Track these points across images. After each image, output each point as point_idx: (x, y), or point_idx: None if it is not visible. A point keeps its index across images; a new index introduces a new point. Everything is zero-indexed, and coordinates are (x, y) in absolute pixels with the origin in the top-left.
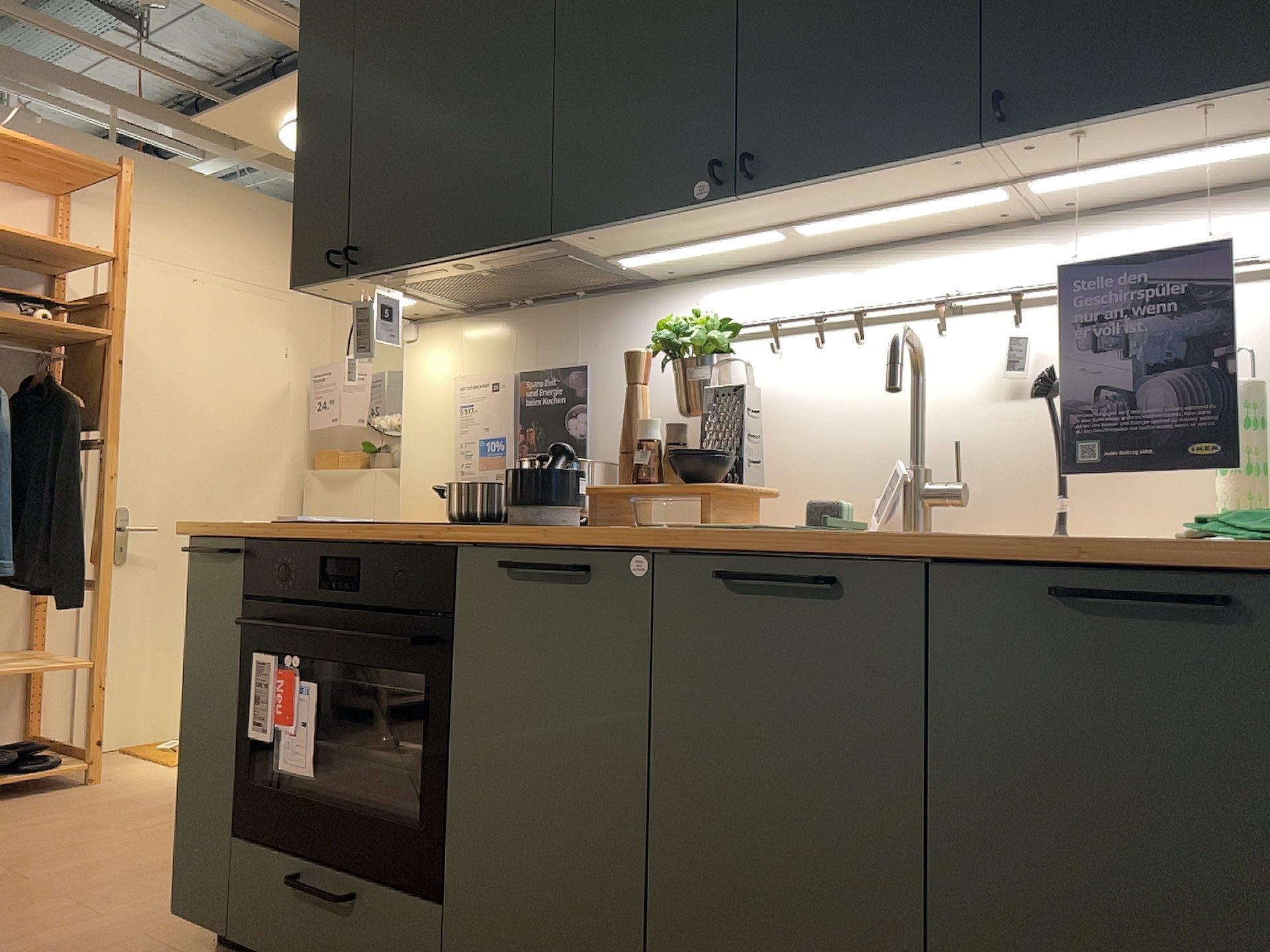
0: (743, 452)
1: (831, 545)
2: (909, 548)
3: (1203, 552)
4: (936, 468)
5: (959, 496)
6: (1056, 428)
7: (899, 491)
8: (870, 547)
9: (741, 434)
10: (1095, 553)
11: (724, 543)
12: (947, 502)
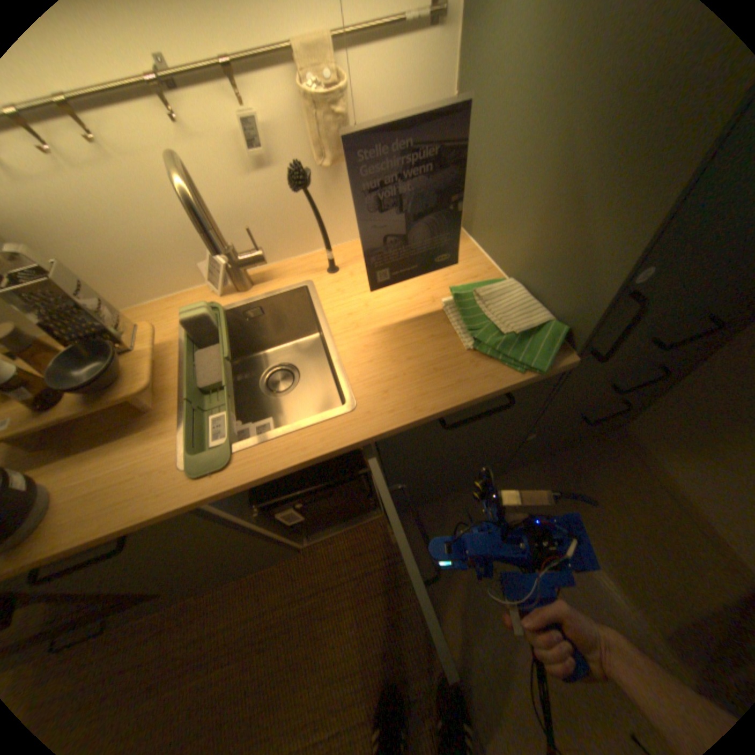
0: (96, 324)
1: (312, 461)
2: (363, 444)
3: (506, 392)
4: (232, 242)
5: (260, 258)
6: (314, 210)
7: (221, 272)
8: (338, 452)
9: (80, 314)
10: (459, 408)
11: (233, 492)
12: (252, 263)
